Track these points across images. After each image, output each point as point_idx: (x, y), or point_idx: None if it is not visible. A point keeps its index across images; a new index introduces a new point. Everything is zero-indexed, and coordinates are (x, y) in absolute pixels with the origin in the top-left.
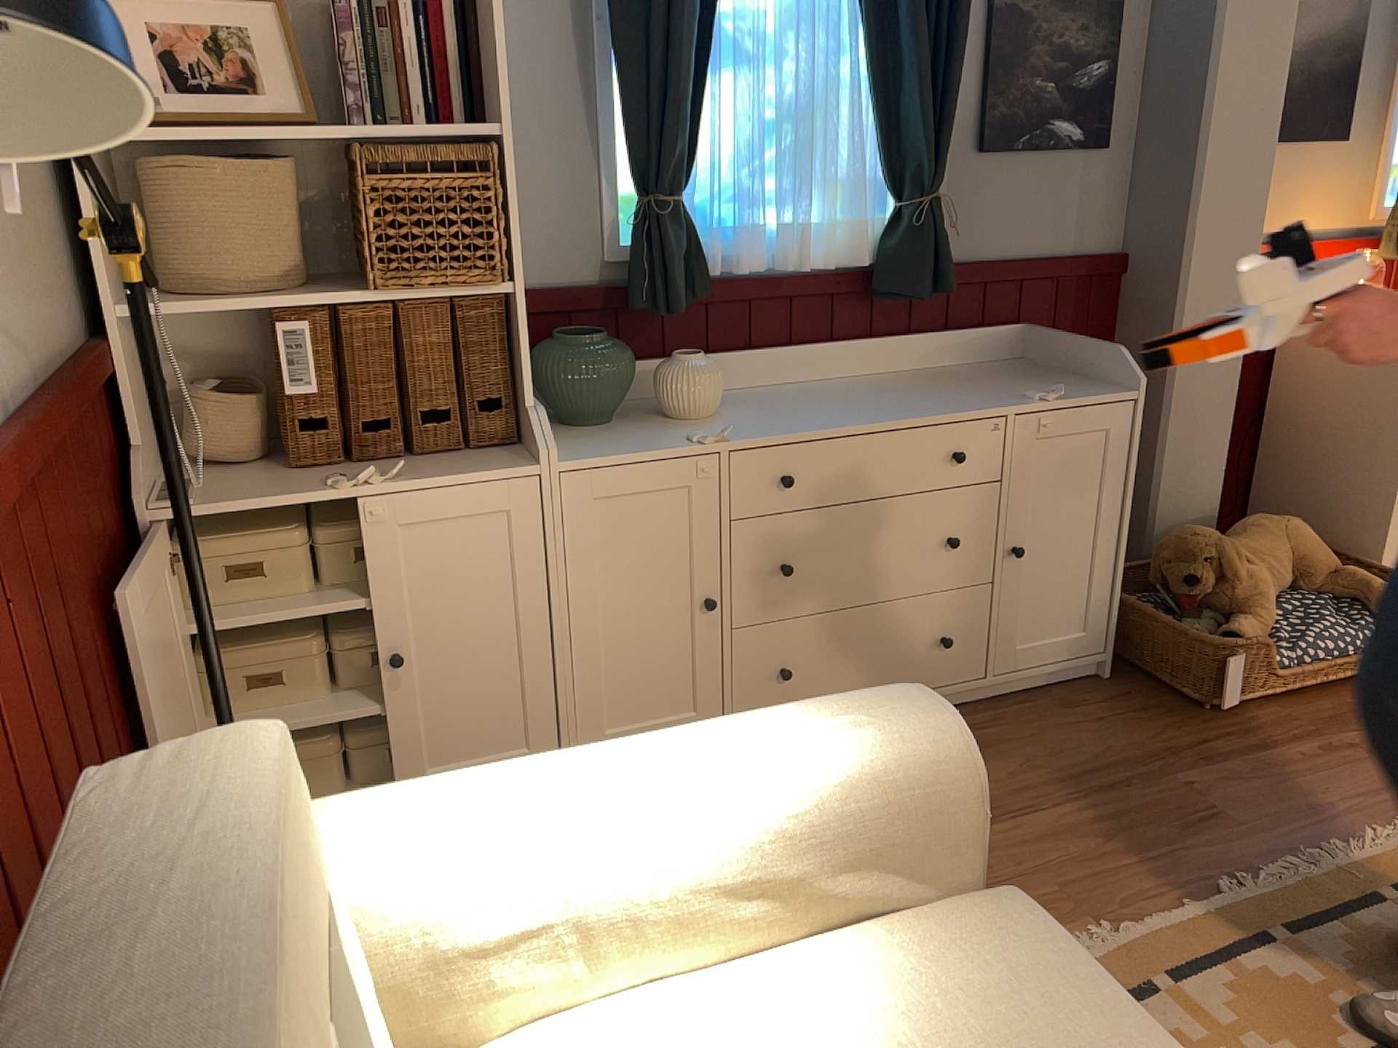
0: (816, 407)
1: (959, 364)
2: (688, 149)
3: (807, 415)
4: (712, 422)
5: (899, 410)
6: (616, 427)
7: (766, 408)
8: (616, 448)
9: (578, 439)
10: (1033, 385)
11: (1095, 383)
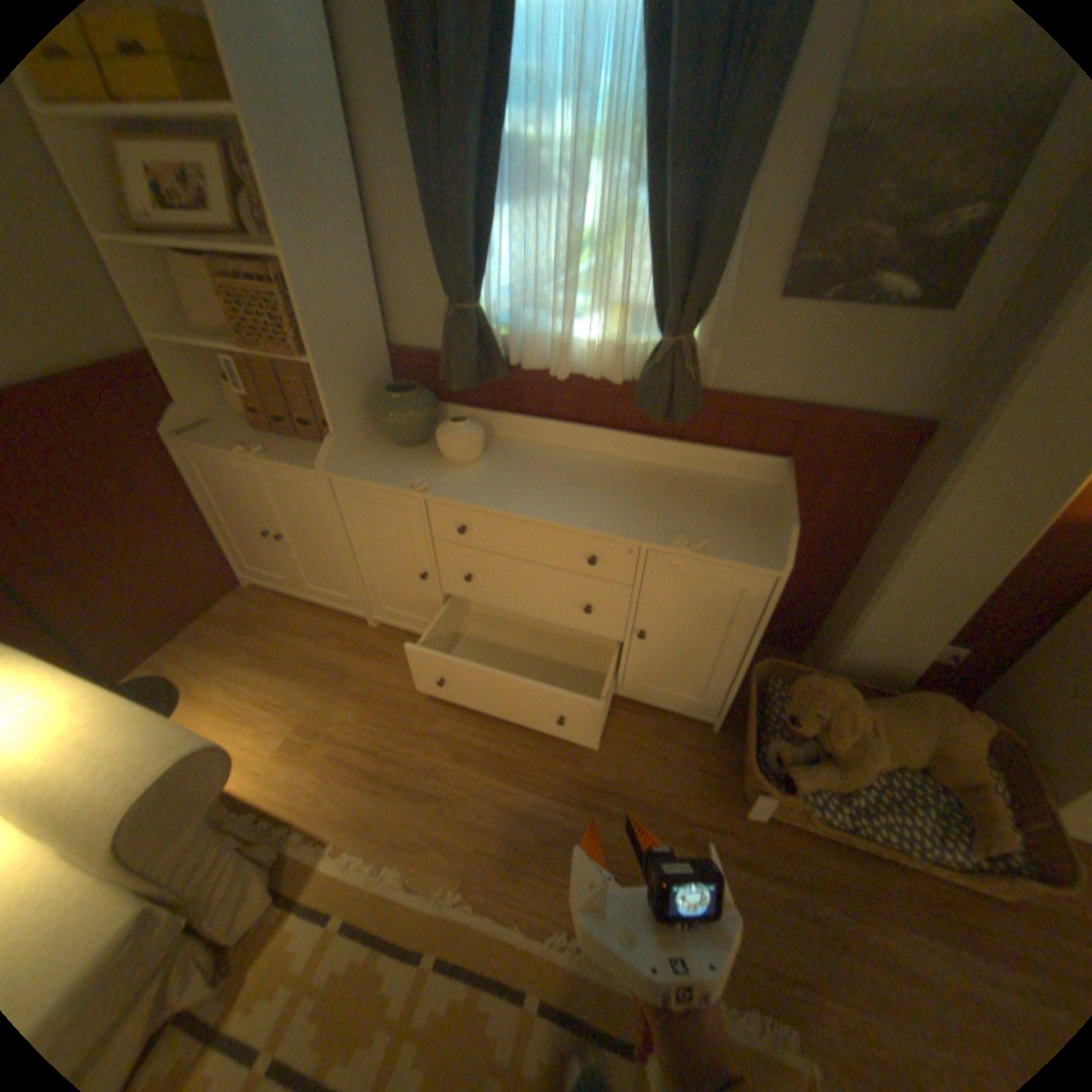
0: (529, 483)
1: (712, 474)
2: (473, 269)
3: (509, 488)
4: (456, 470)
5: (567, 508)
6: (409, 454)
7: (505, 470)
8: (371, 473)
9: (375, 456)
10: (710, 524)
11: (766, 544)
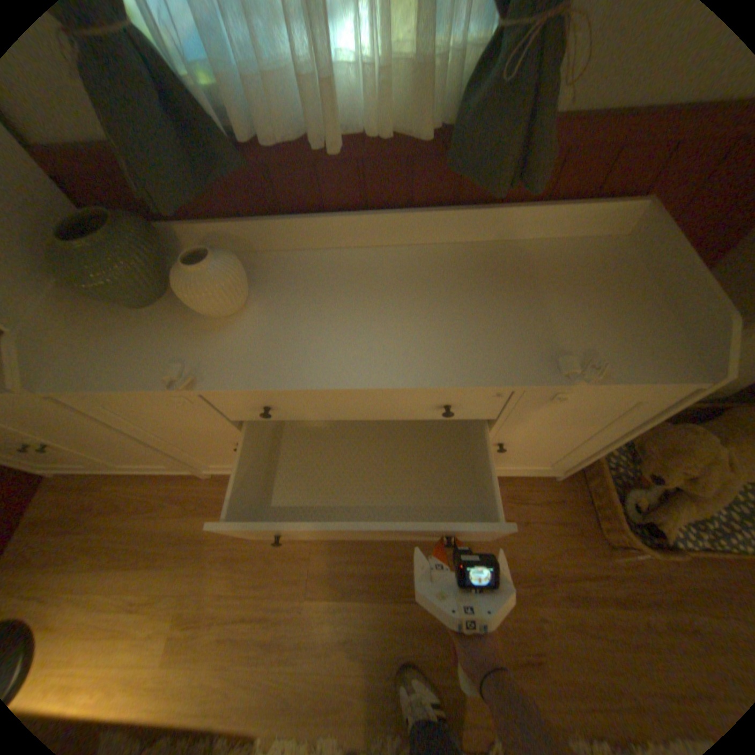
0: (331, 321)
1: (548, 237)
2: None
3: (308, 340)
4: (224, 328)
5: (400, 353)
6: (148, 317)
7: (291, 308)
8: (103, 370)
9: (100, 336)
10: (588, 323)
11: (671, 338)
